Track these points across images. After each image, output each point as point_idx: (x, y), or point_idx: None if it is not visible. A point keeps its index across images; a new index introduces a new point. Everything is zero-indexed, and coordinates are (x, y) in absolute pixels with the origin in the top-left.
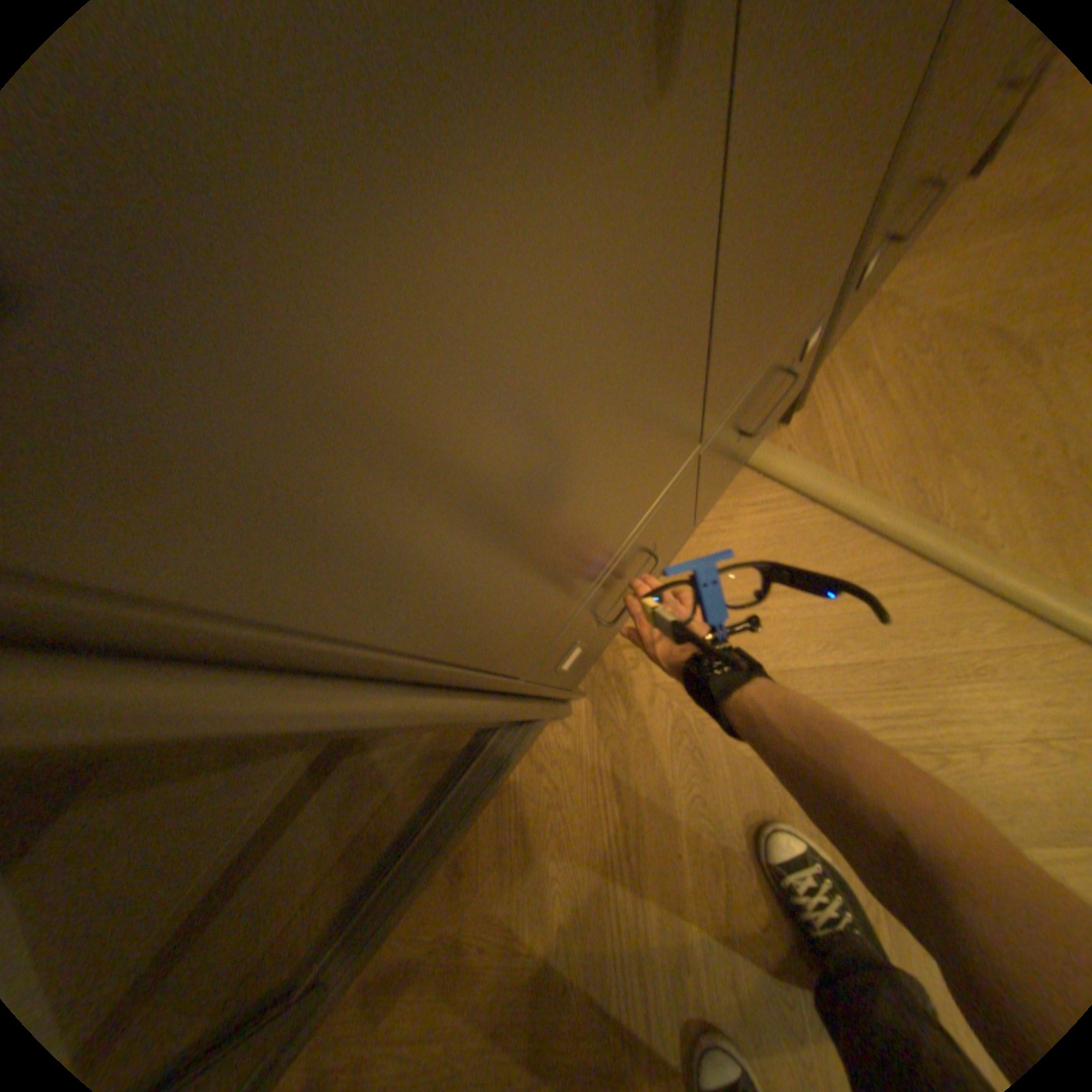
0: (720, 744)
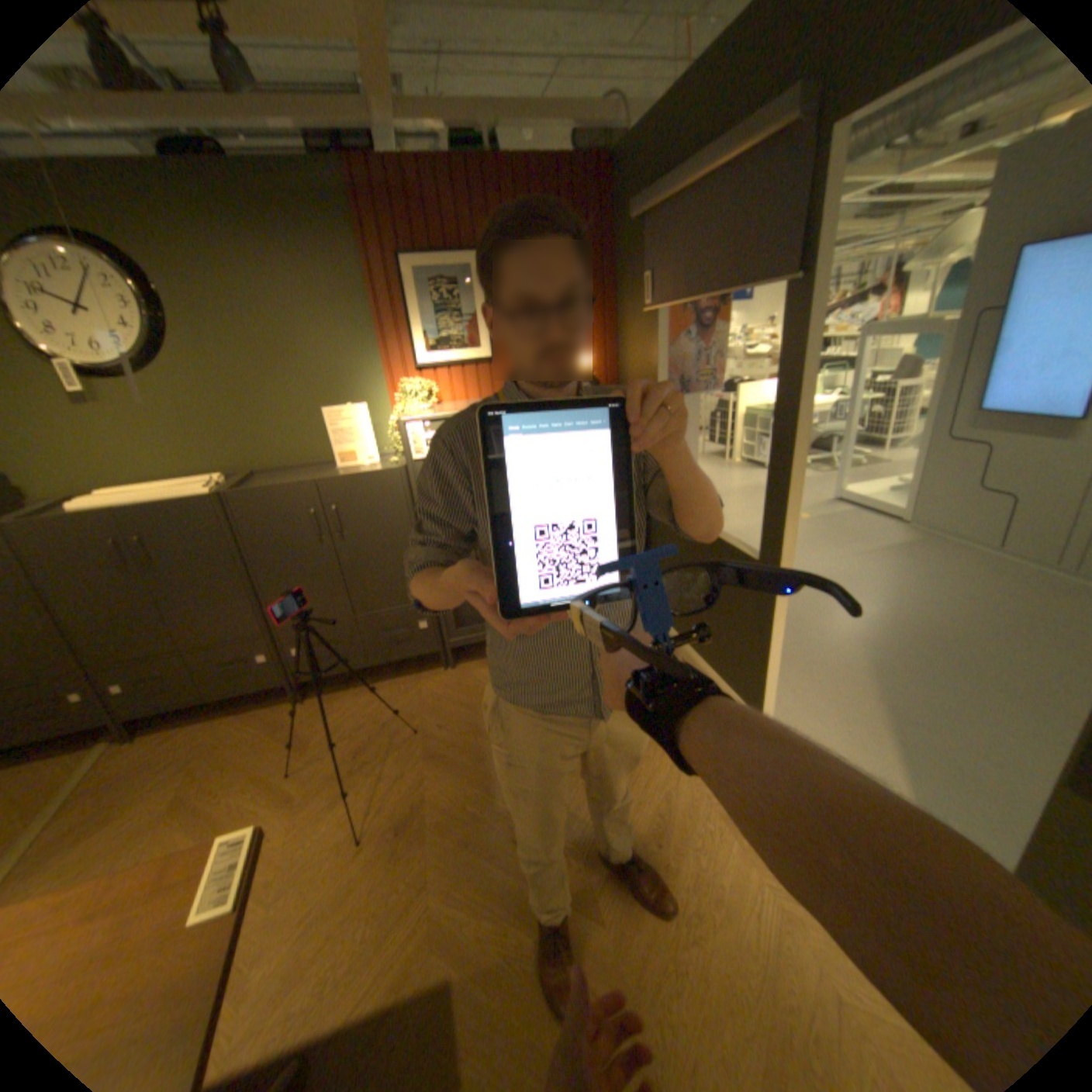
0: None
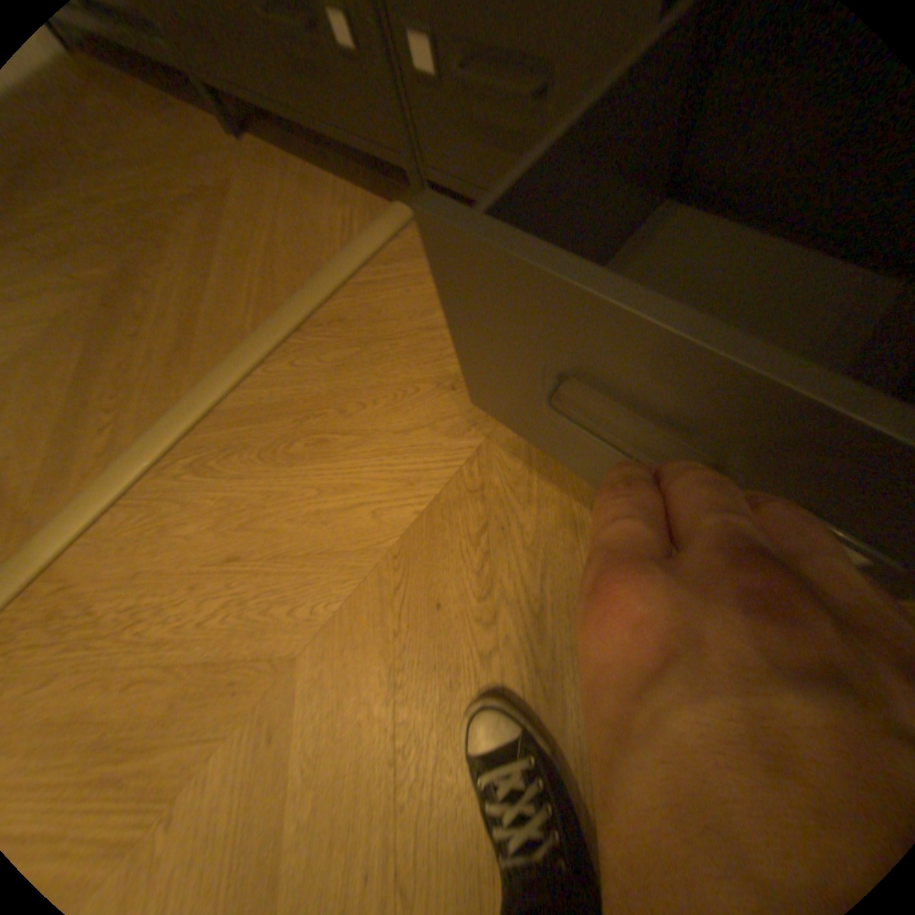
0: (190, 214)
